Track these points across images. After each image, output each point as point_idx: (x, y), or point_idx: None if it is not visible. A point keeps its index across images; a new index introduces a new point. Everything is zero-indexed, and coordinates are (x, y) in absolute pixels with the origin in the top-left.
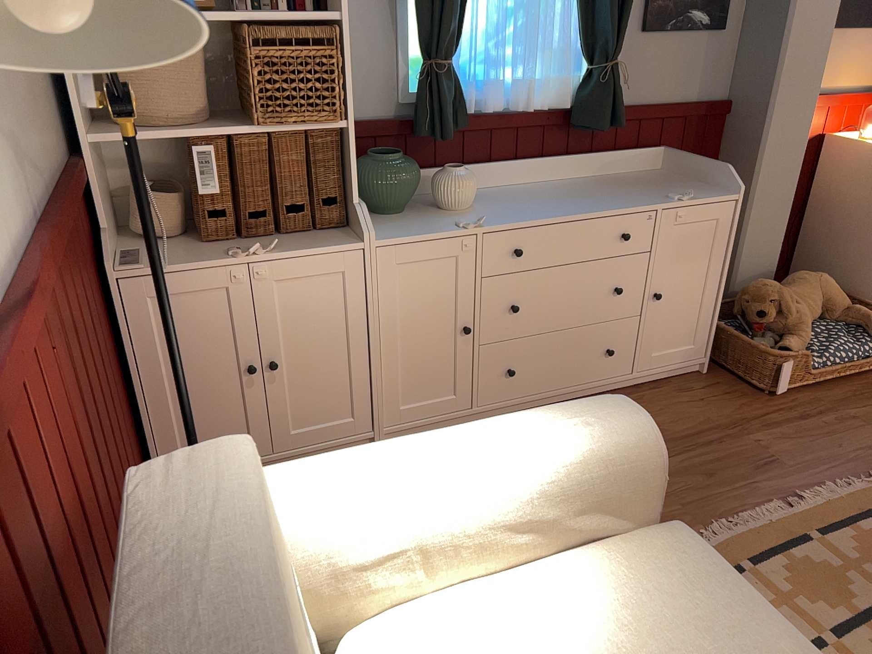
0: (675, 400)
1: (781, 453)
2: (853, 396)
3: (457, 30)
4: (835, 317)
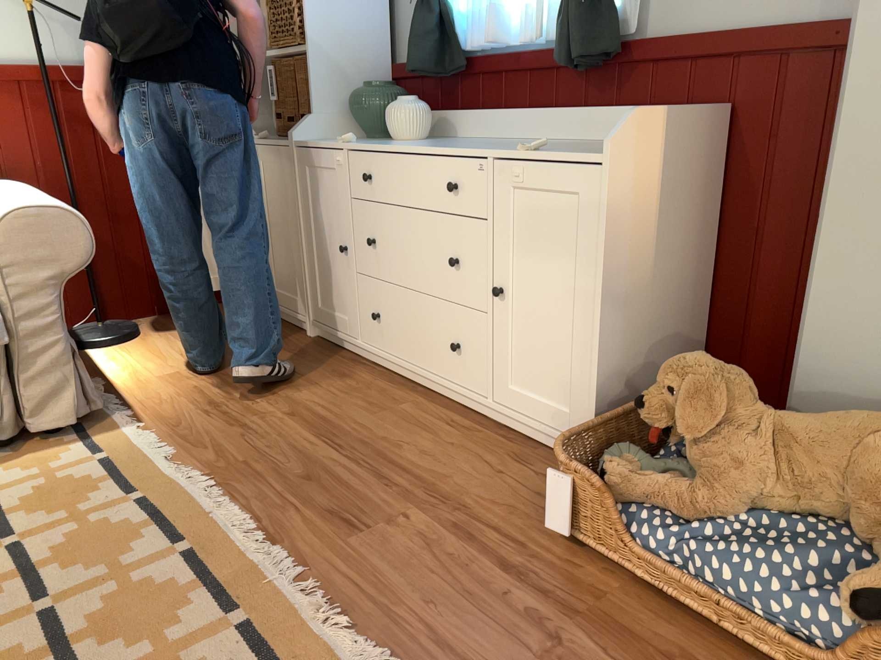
0: (485, 453)
1: (385, 537)
2: (662, 650)
3: None
4: (874, 535)
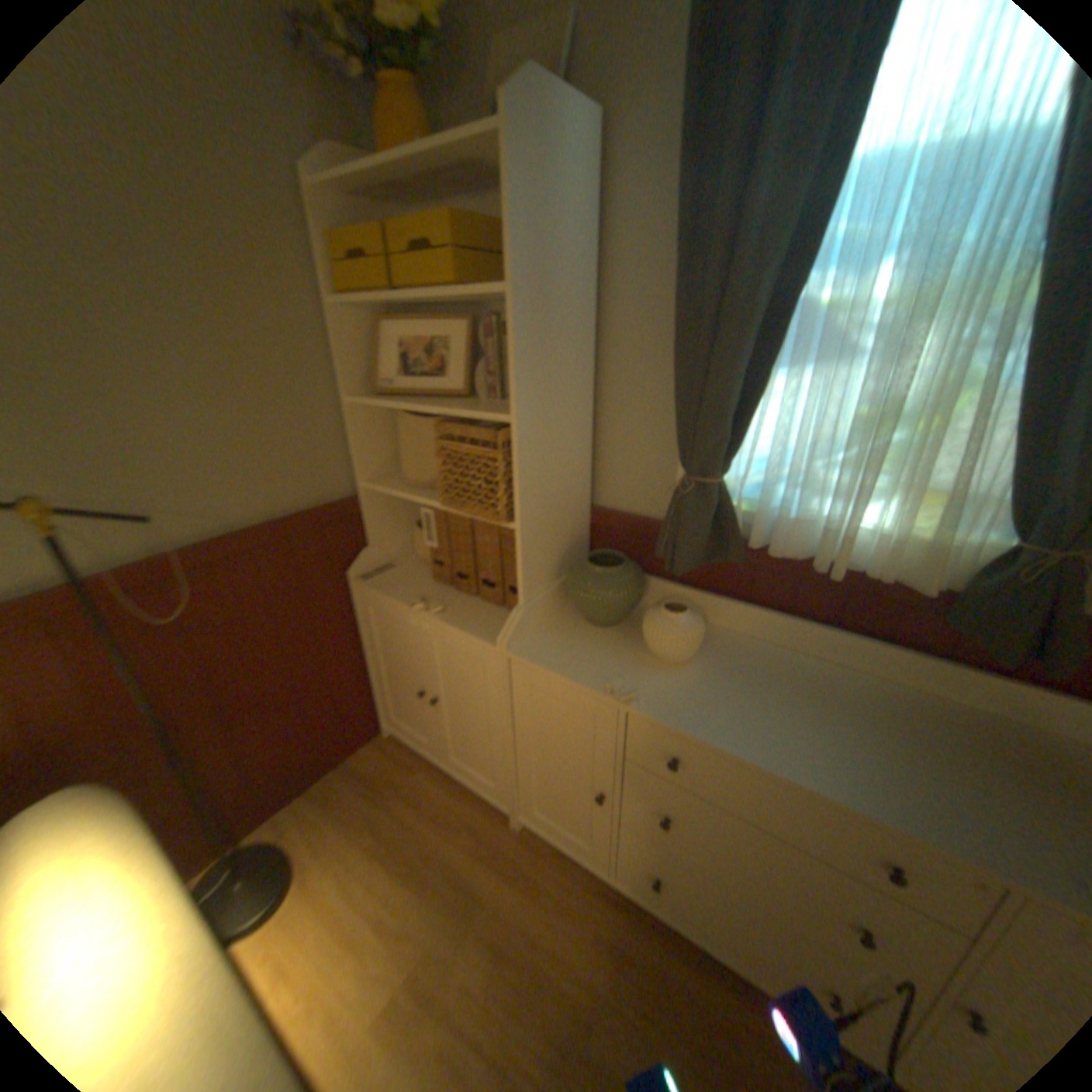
0: None
1: None
2: None
3: (727, 441)
4: None
